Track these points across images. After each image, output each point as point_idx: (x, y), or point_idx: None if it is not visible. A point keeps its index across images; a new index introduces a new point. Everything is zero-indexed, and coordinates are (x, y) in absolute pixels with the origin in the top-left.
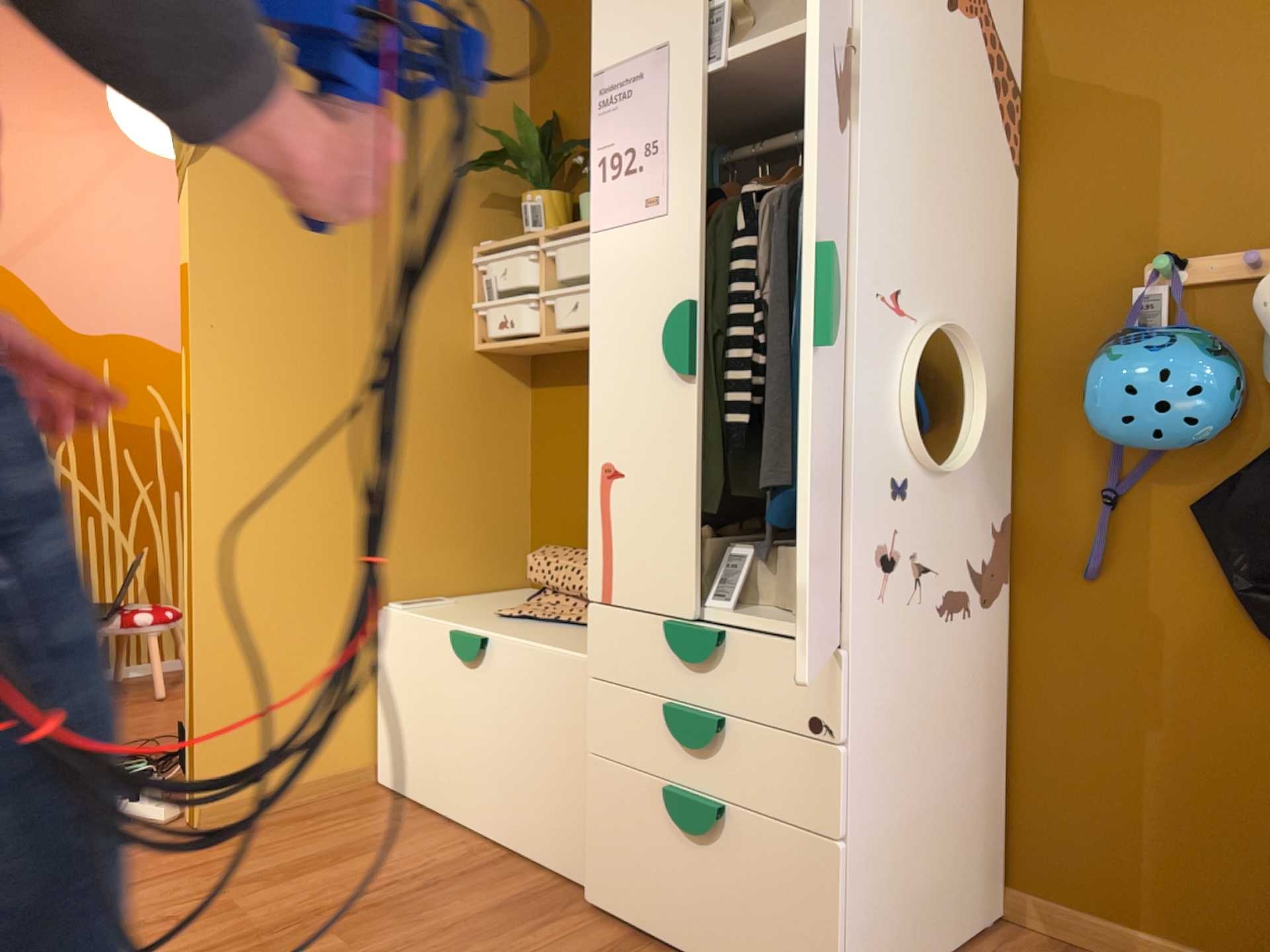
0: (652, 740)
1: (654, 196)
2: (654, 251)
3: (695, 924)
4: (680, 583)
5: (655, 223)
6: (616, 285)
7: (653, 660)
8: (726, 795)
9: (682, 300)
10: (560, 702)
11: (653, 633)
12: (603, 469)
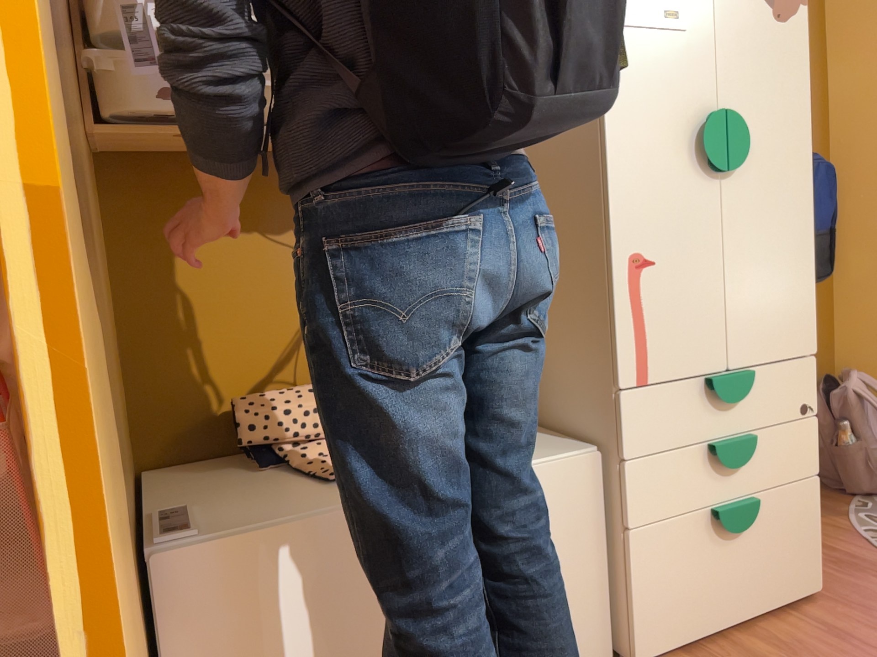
0: (695, 482)
1: (675, 10)
2: (676, 61)
3: (736, 597)
4: (715, 343)
5: (675, 36)
6: (637, 84)
7: (691, 415)
8: (754, 488)
9: (705, 109)
10: (561, 508)
11: (690, 393)
12: (634, 260)
